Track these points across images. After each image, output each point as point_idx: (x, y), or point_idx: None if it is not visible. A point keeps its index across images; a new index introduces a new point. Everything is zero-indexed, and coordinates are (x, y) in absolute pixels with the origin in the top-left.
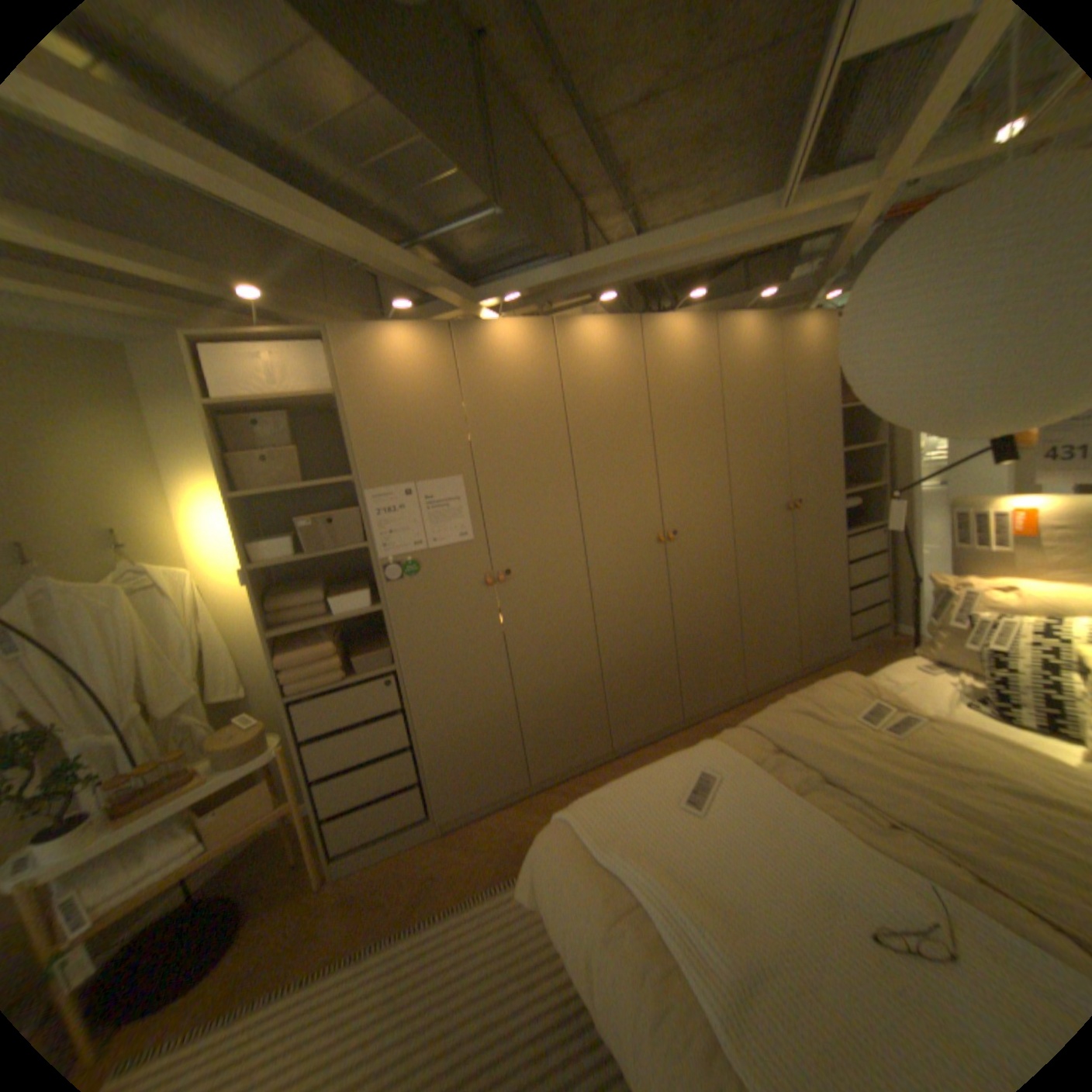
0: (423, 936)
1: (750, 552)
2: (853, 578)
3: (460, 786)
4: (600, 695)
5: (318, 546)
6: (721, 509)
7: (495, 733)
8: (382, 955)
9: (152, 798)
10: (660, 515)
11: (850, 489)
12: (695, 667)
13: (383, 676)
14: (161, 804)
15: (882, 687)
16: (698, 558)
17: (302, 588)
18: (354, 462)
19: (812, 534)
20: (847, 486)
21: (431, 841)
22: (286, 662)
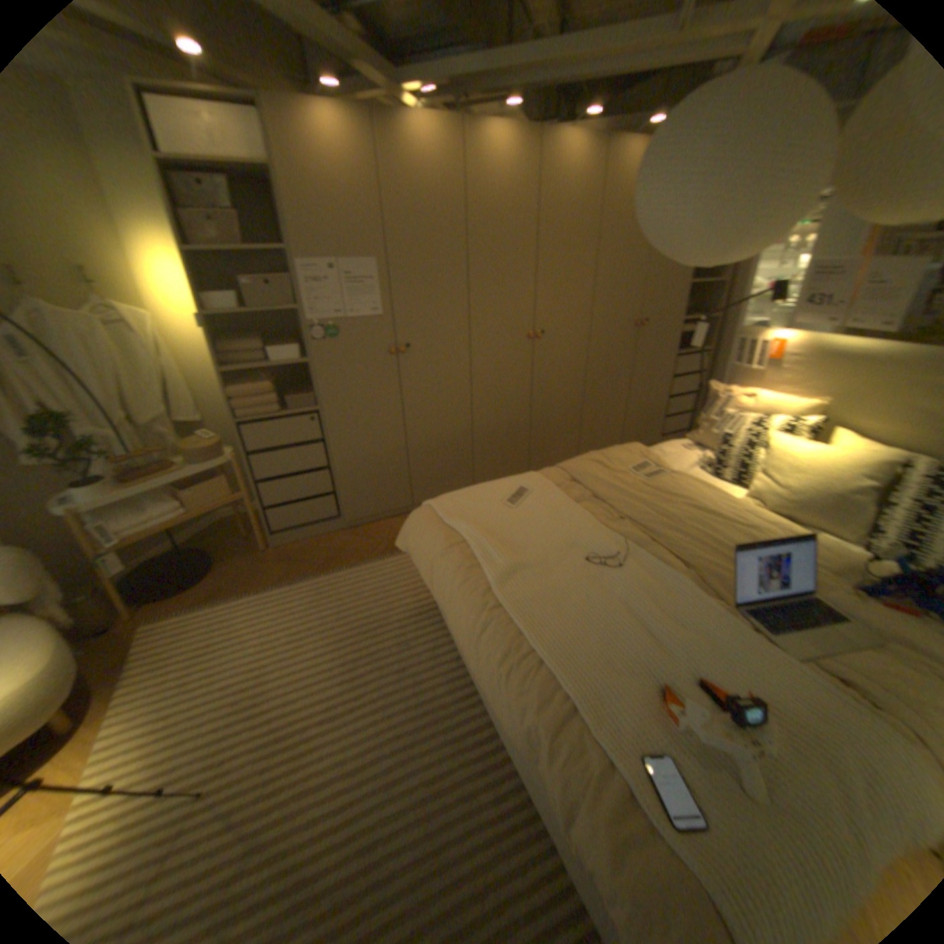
0: (334, 575)
1: (597, 356)
2: (673, 388)
3: (361, 498)
4: (467, 449)
5: (255, 303)
6: (581, 318)
7: (389, 465)
8: (307, 583)
9: (142, 474)
10: (532, 316)
11: (688, 316)
12: (540, 438)
13: (307, 413)
14: (150, 478)
15: (652, 453)
16: (556, 356)
17: (242, 337)
18: (284, 232)
19: (649, 349)
20: (687, 314)
21: (340, 531)
22: (233, 392)
